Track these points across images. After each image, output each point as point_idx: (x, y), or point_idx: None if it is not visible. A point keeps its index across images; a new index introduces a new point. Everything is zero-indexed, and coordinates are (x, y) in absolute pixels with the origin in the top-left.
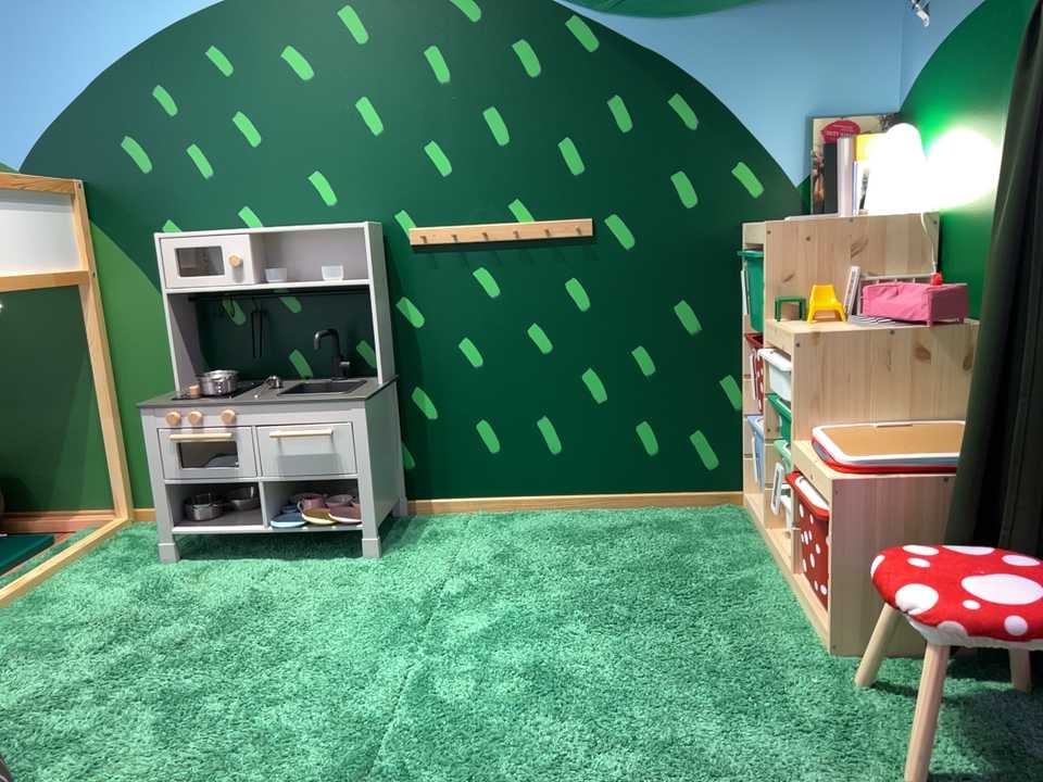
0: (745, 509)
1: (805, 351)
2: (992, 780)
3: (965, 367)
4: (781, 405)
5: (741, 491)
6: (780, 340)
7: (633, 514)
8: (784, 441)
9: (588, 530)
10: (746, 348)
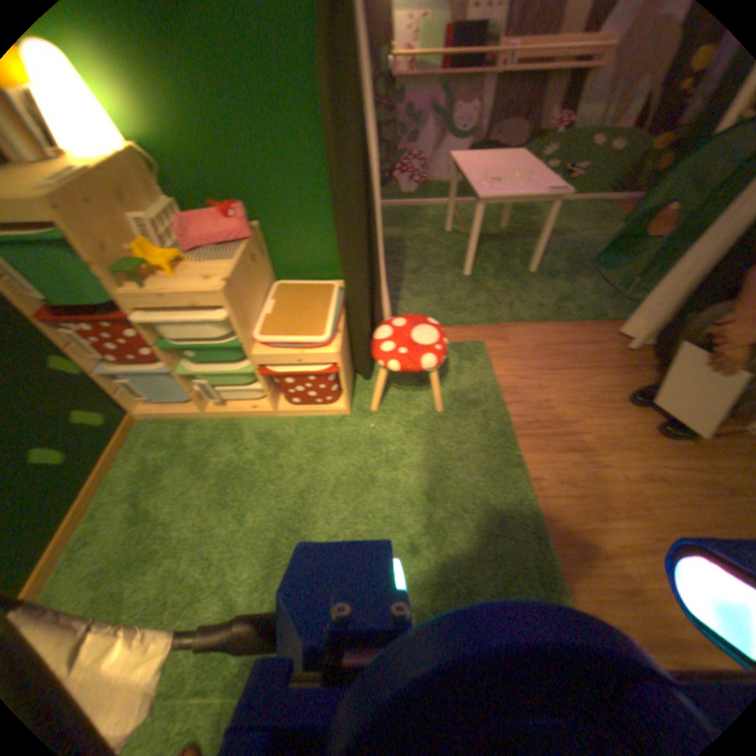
0: (144, 417)
1: (228, 295)
2: (428, 387)
3: (260, 252)
4: (175, 341)
5: (125, 412)
6: (174, 299)
7: (98, 499)
8: (179, 359)
9: (114, 542)
10: (70, 321)
